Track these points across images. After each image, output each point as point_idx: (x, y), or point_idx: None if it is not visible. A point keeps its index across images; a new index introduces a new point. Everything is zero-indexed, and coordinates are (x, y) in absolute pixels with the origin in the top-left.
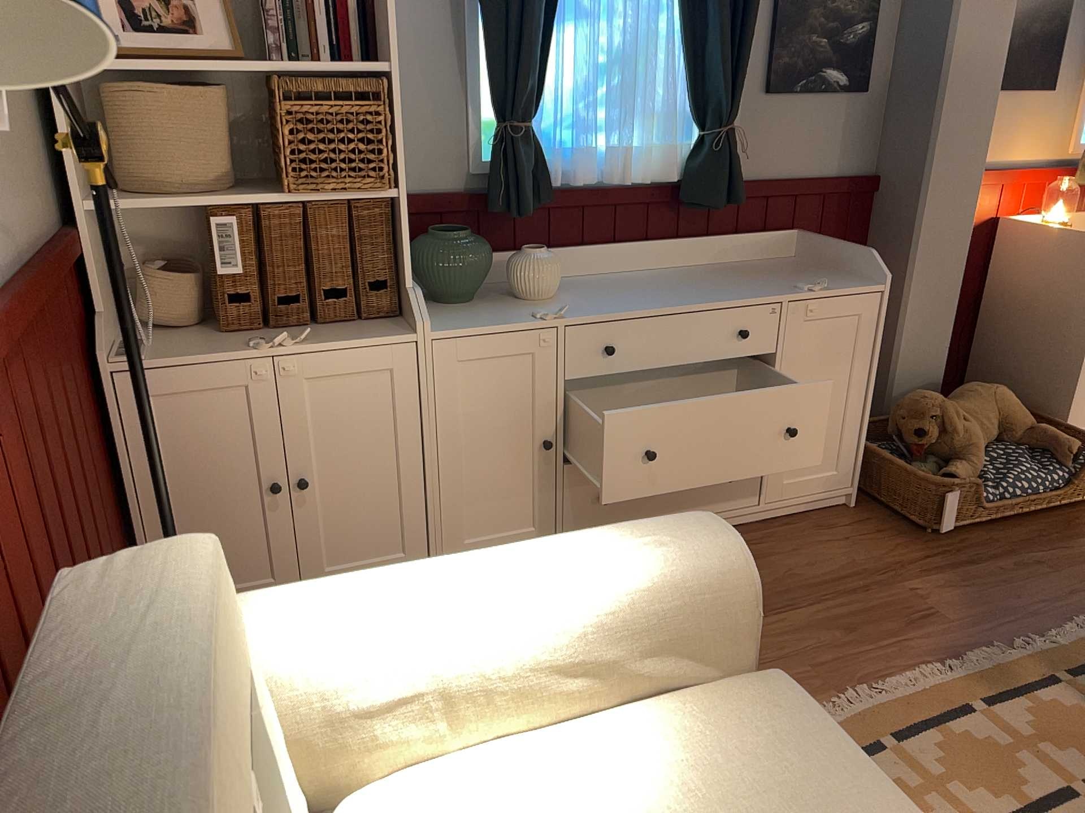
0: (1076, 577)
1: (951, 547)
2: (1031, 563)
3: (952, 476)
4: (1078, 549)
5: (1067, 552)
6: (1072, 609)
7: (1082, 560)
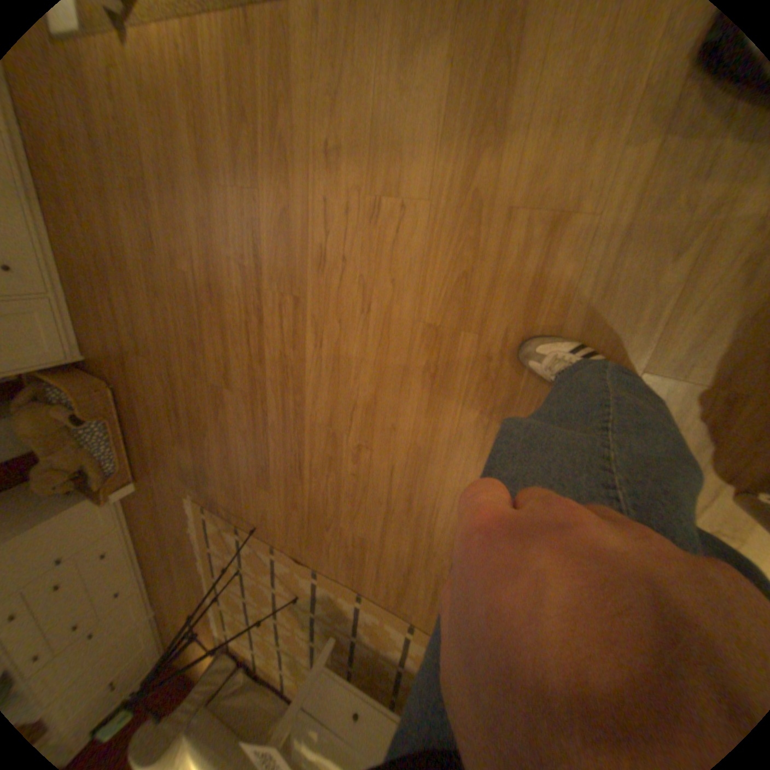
0: (157, 474)
1: (137, 487)
2: (148, 475)
3: (90, 489)
4: (141, 446)
5: (143, 454)
6: (174, 501)
7: (148, 457)
